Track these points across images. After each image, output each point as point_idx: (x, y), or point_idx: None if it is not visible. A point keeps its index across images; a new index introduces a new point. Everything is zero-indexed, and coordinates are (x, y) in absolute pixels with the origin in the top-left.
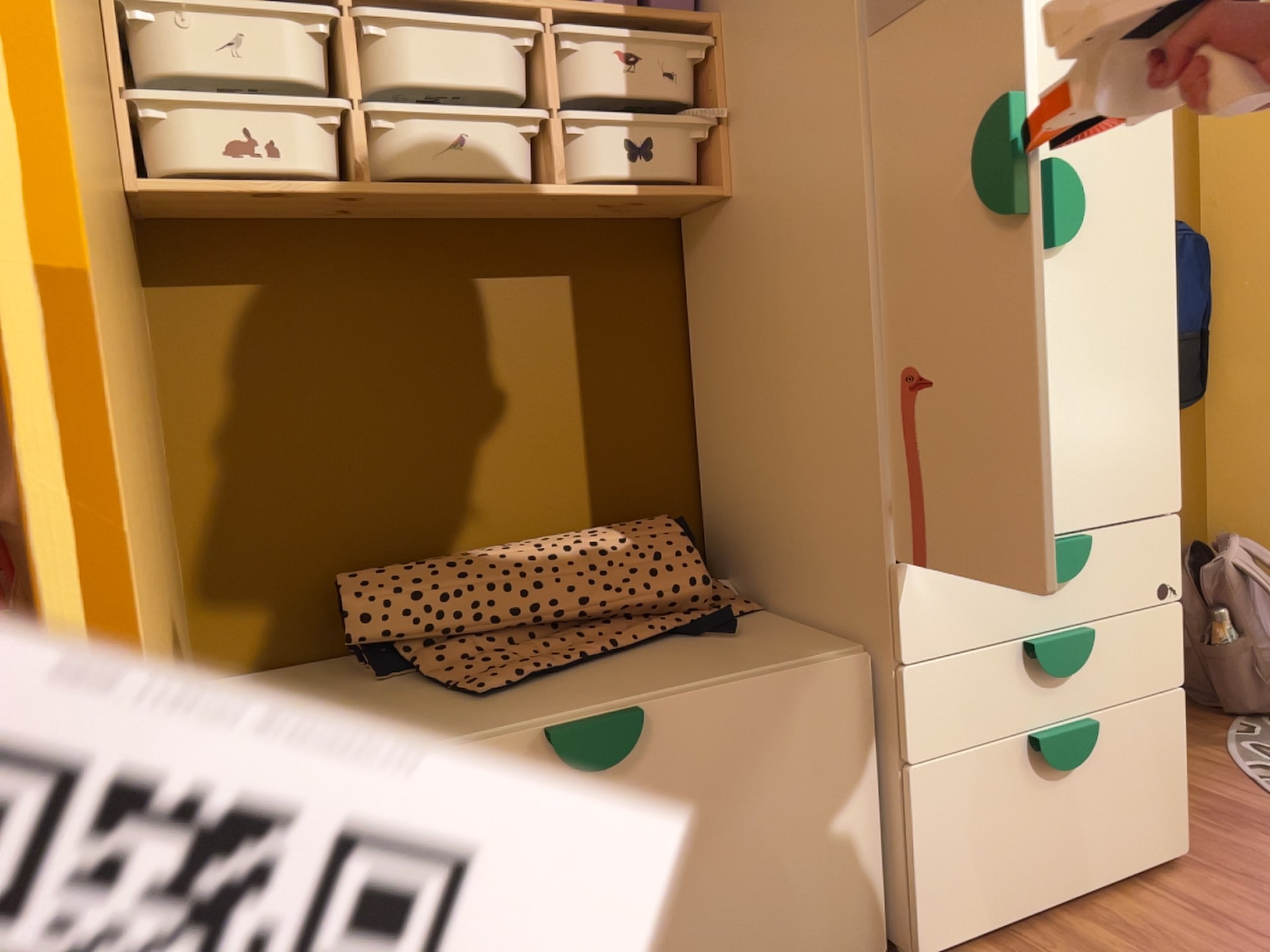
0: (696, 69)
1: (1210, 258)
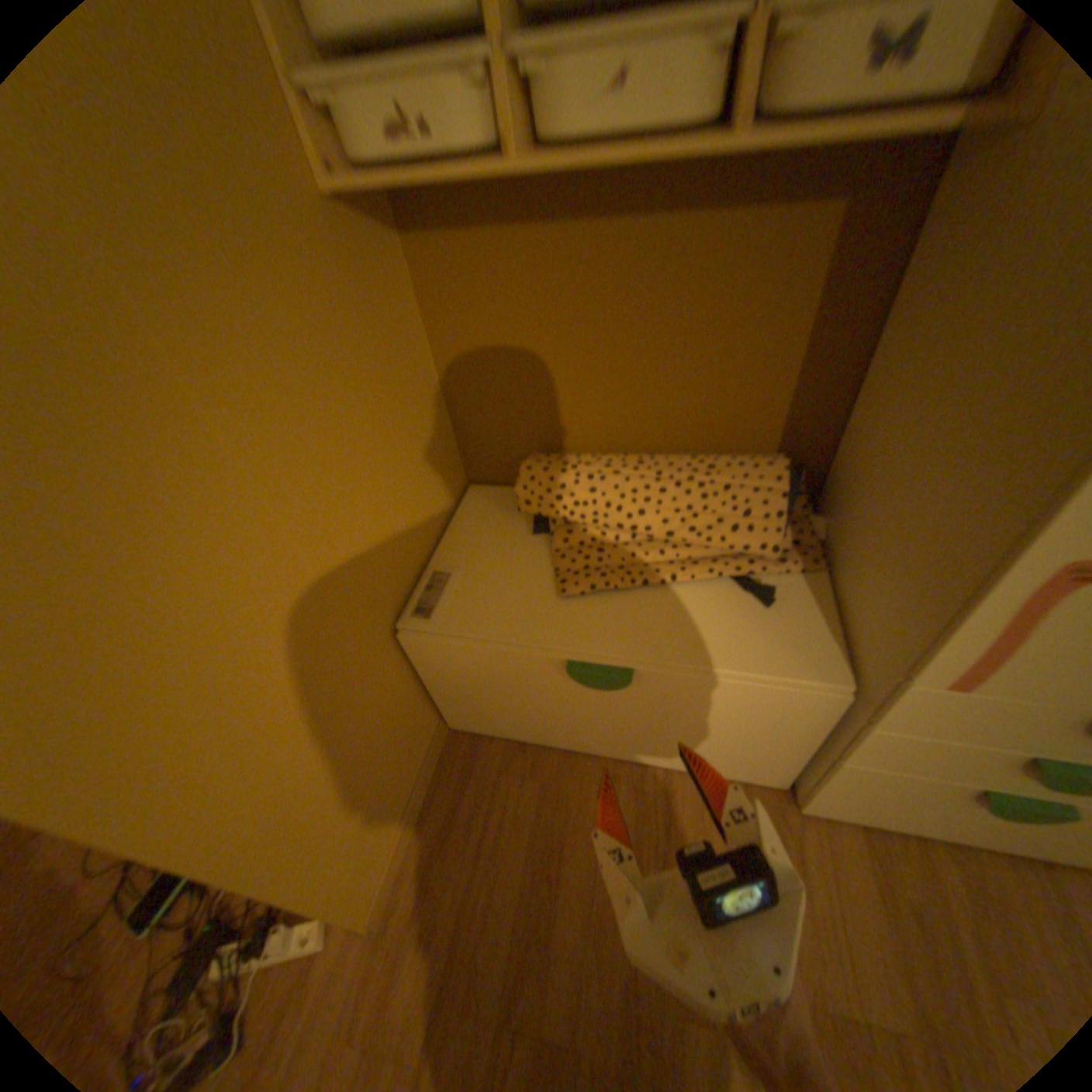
0: None
1: None
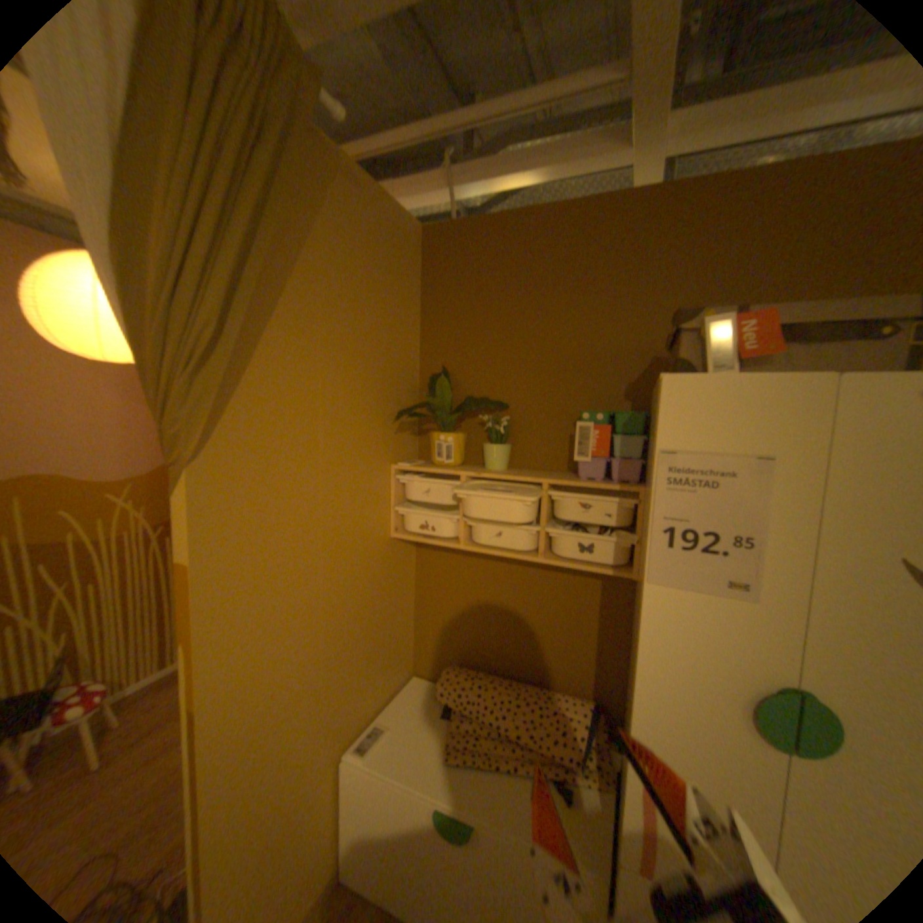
0: (628, 512)
1: None
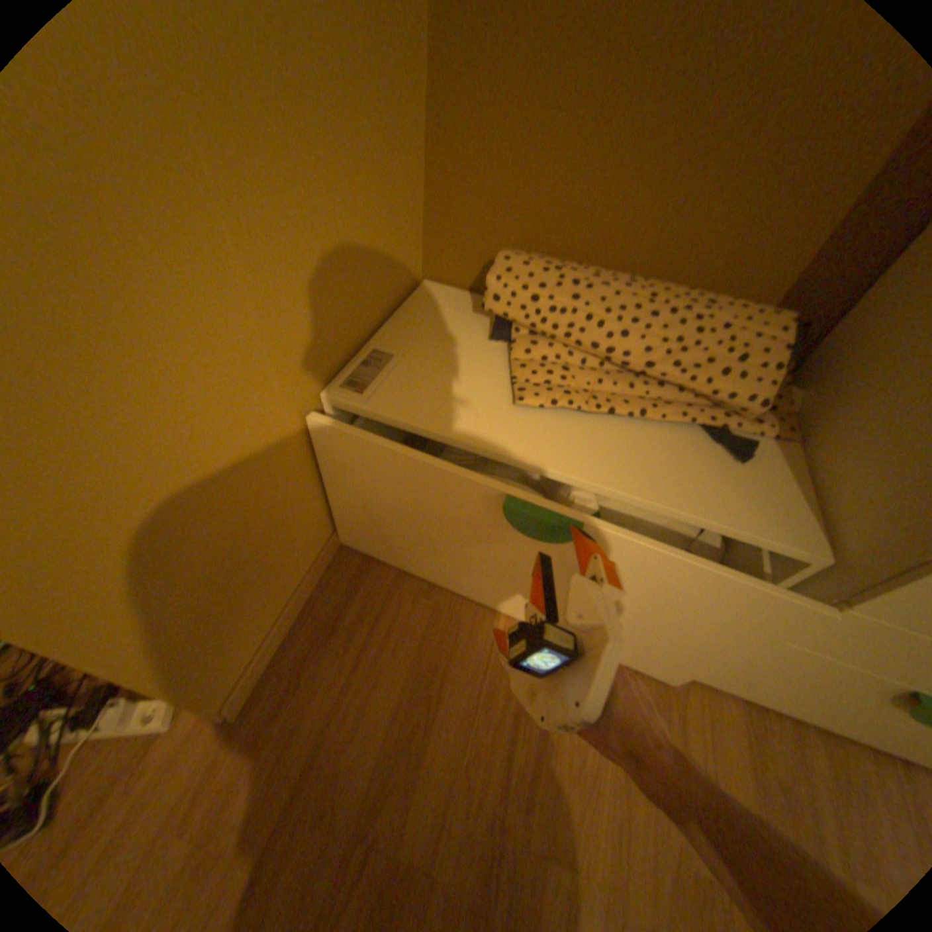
0: None
1: None
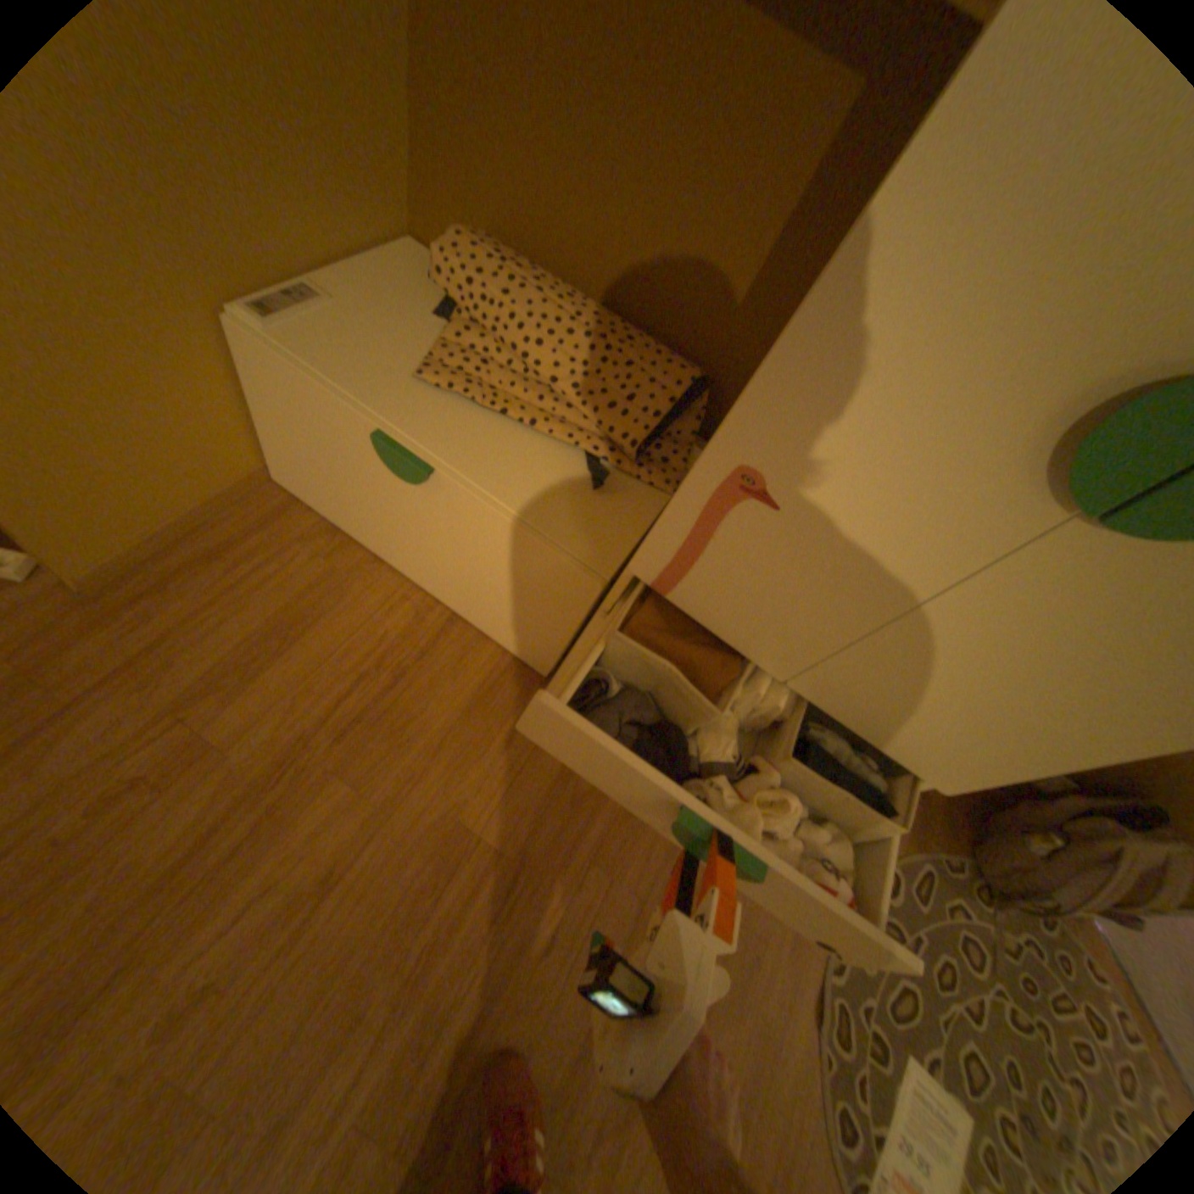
0: None
1: None
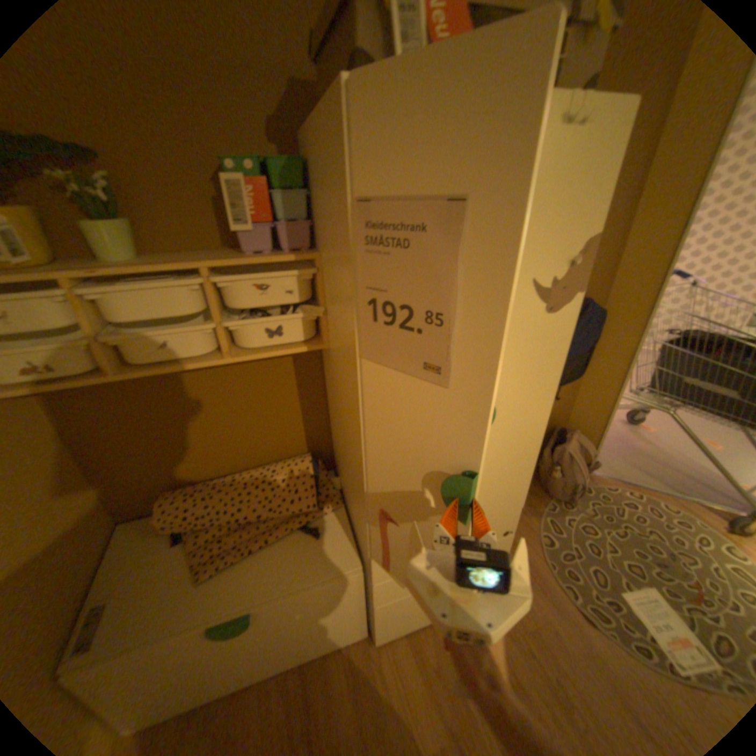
0: (308, 283)
1: (608, 313)
